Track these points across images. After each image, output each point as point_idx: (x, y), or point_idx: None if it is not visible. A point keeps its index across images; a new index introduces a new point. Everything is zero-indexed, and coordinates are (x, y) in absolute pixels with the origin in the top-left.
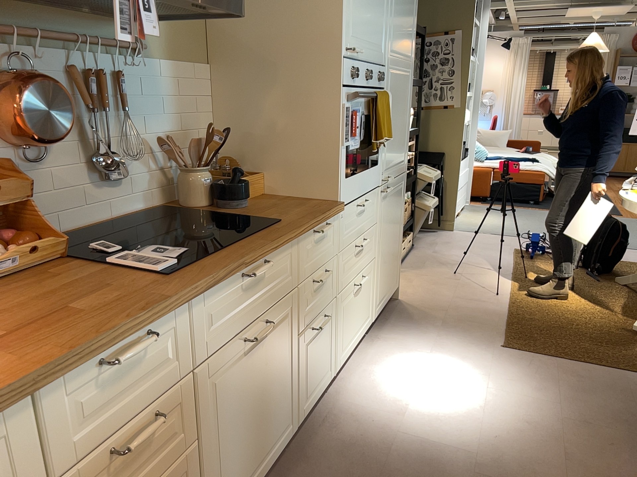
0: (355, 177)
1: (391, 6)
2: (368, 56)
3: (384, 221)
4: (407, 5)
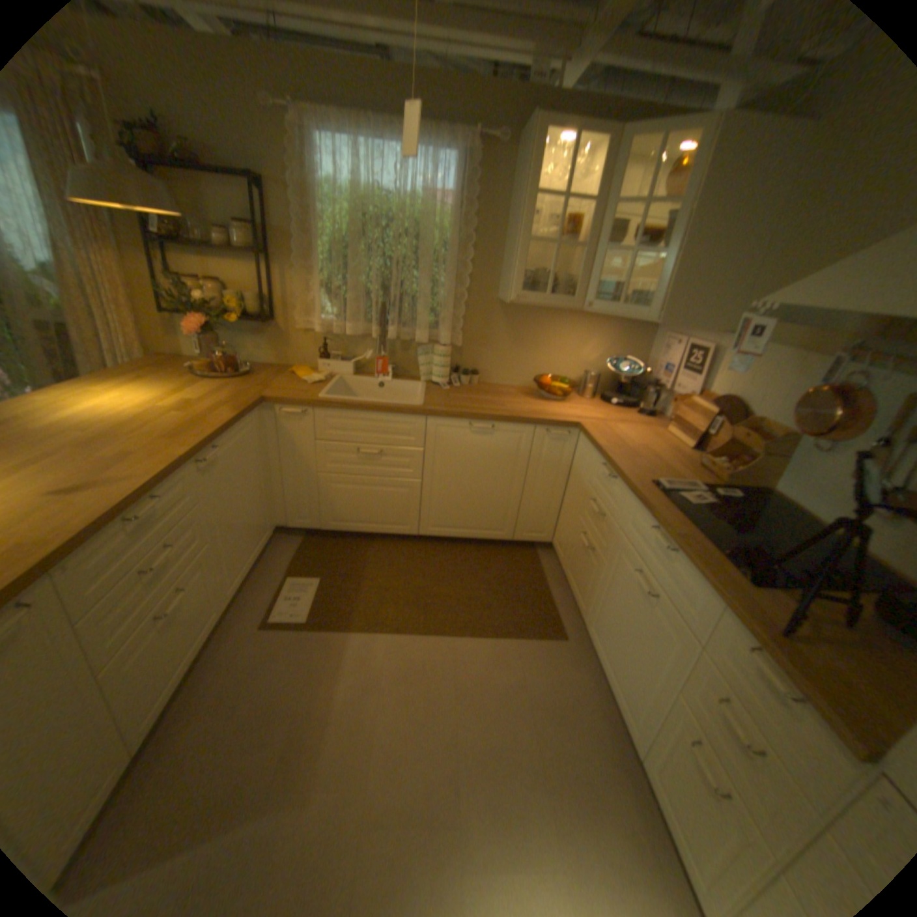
0: None
1: None
2: None
3: None
4: None
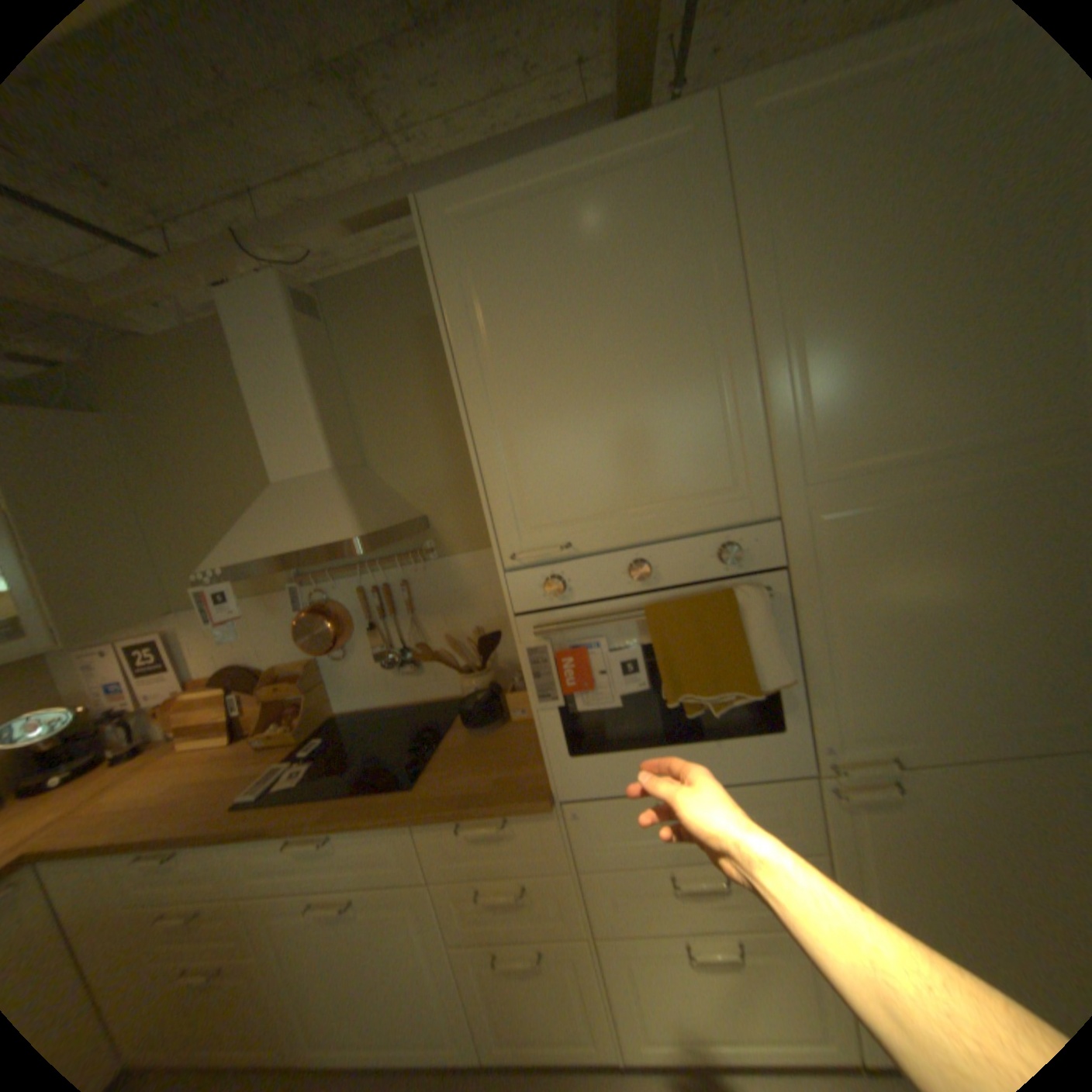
0: (623, 756)
1: (773, 373)
2: (634, 531)
3: (890, 860)
4: (943, 302)
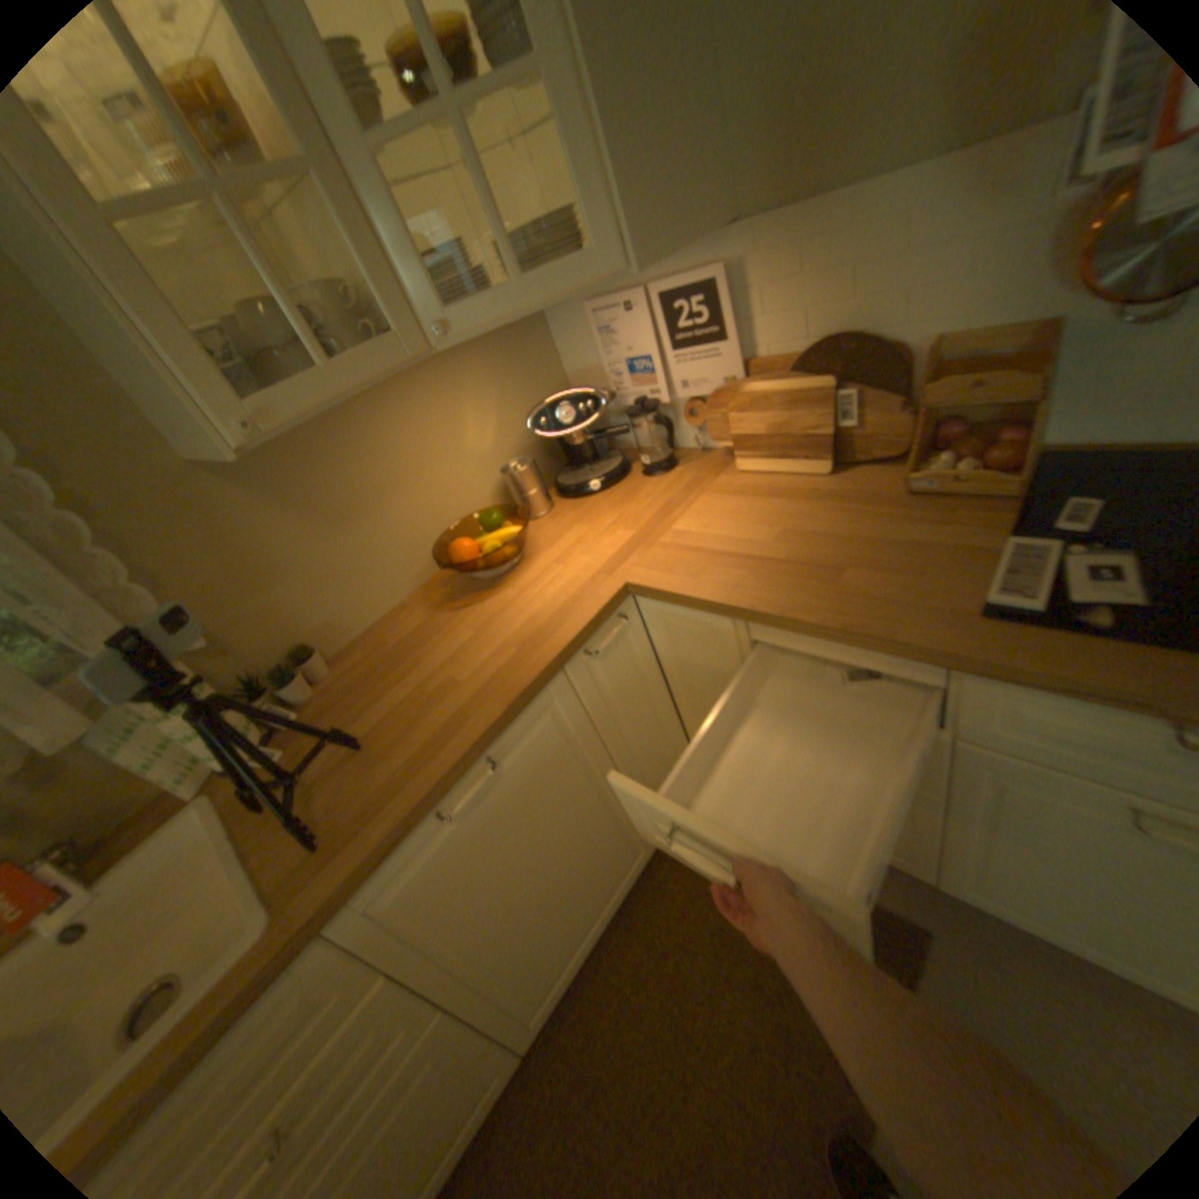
0: None
1: None
2: None
3: None
4: None
